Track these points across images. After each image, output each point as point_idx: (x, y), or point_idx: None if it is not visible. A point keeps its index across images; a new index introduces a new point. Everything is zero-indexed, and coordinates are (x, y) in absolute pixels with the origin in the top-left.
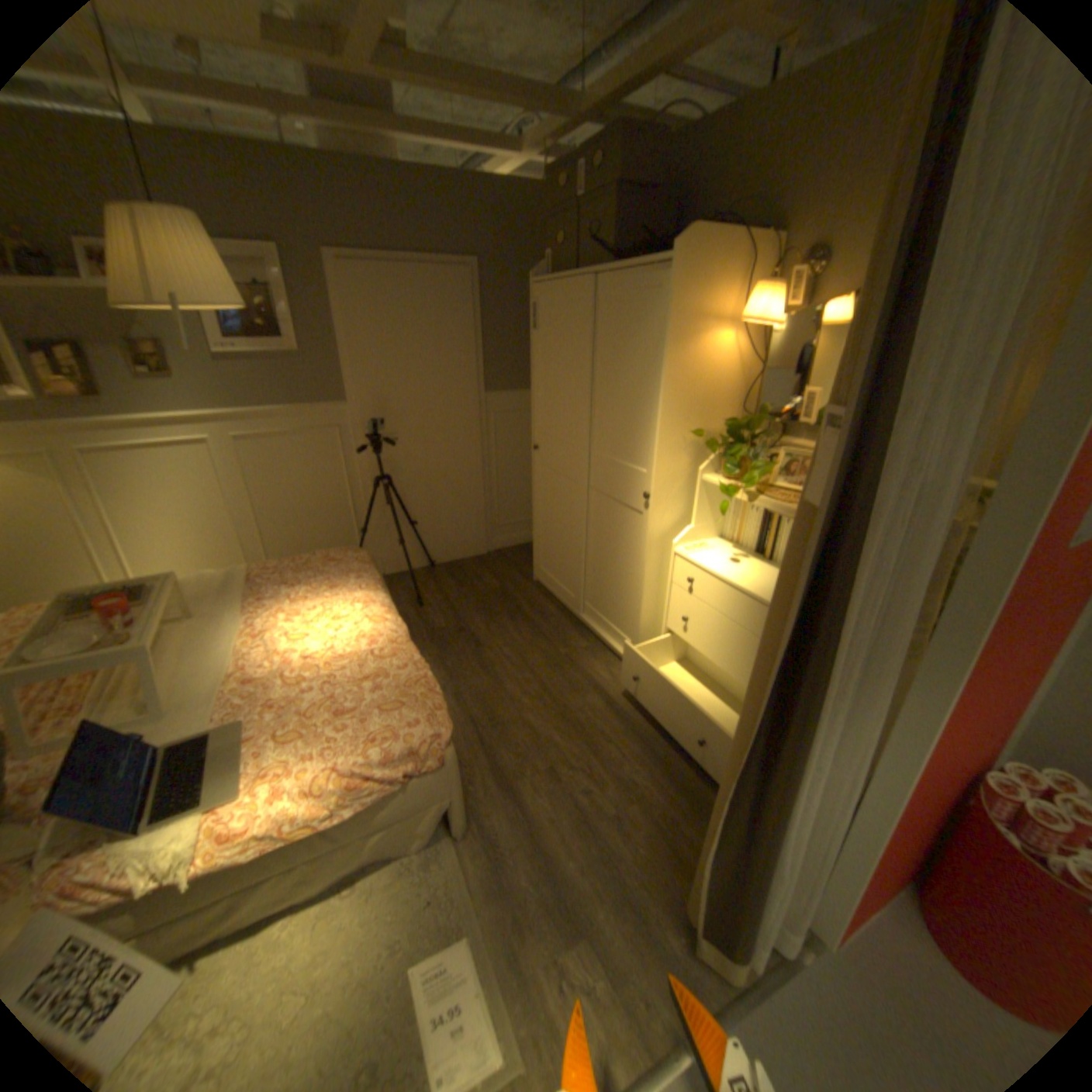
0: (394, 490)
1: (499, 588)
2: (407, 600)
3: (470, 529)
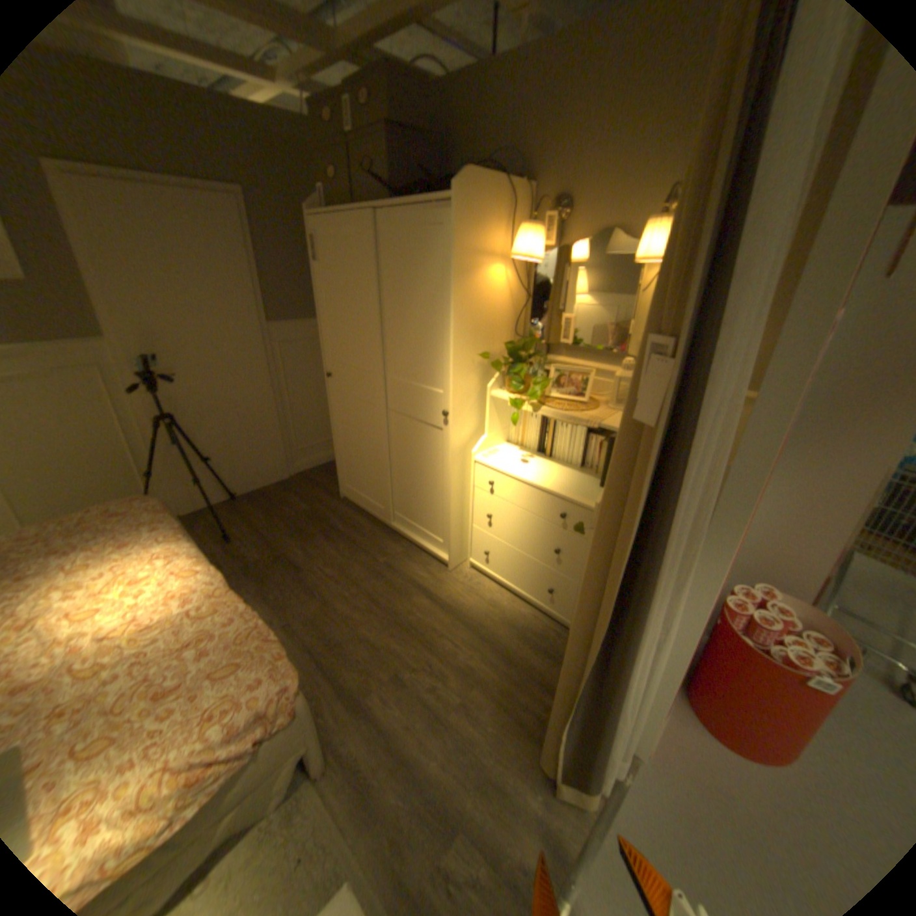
0: (178, 428)
1: (308, 511)
2: (211, 540)
3: (269, 458)
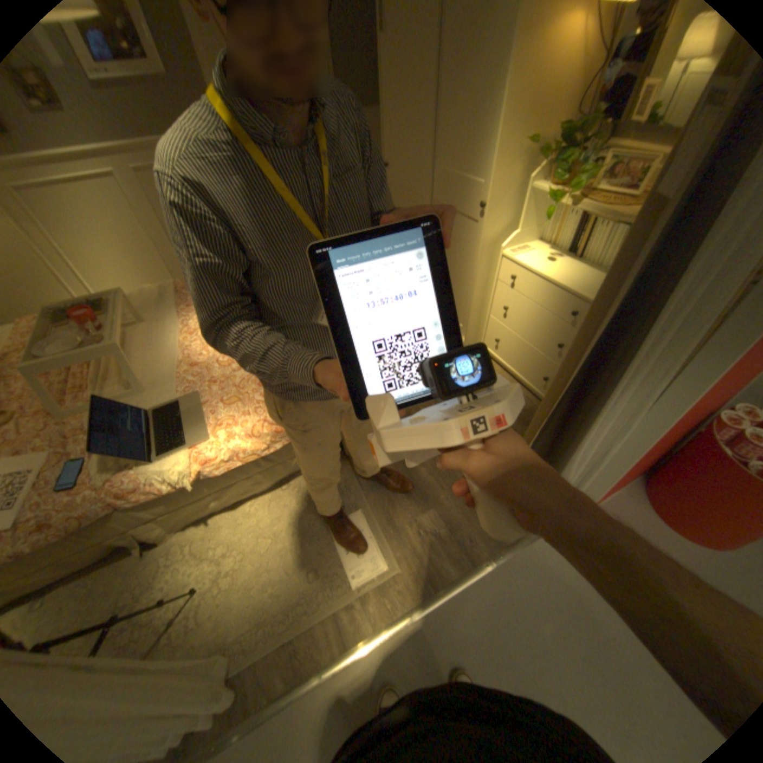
0: None
1: None
2: None
3: None
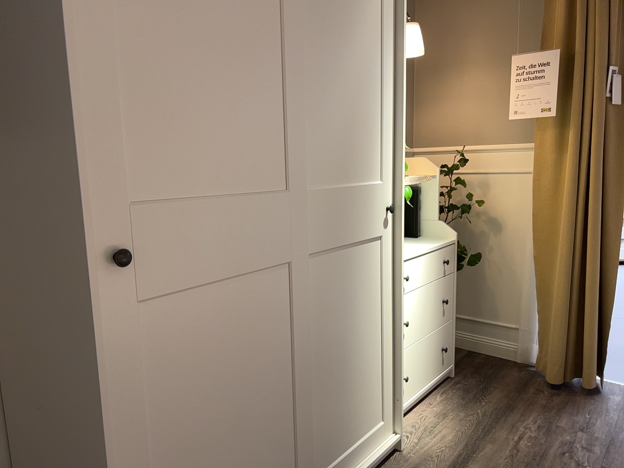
0: None
1: None
2: None
3: None
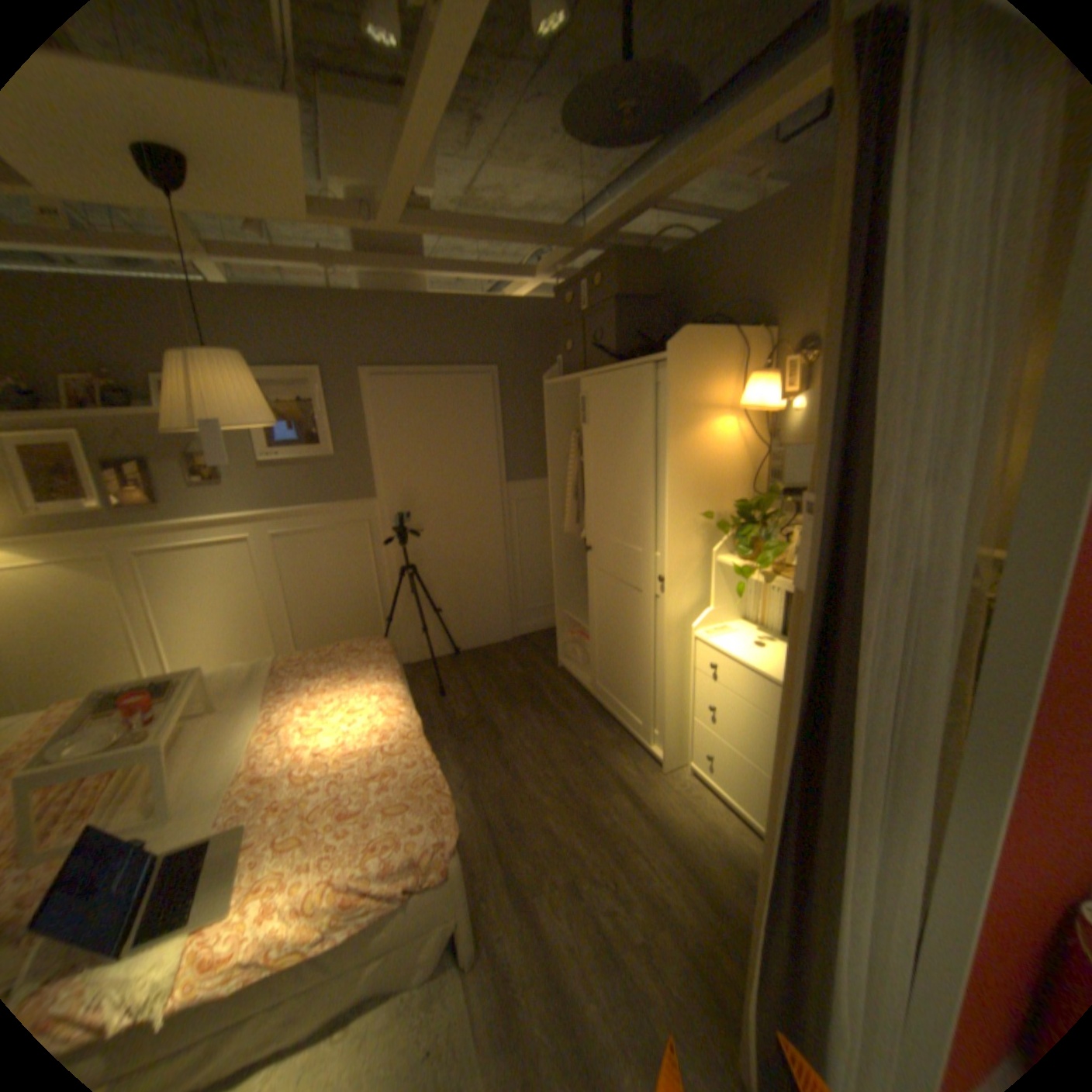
0: (421, 577)
1: (524, 674)
2: (430, 688)
3: (496, 614)
